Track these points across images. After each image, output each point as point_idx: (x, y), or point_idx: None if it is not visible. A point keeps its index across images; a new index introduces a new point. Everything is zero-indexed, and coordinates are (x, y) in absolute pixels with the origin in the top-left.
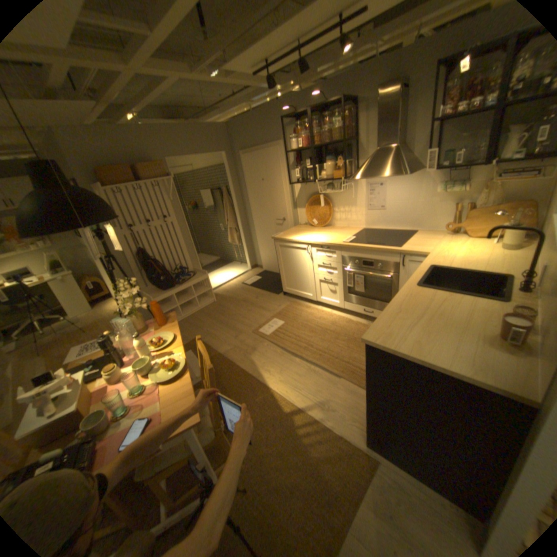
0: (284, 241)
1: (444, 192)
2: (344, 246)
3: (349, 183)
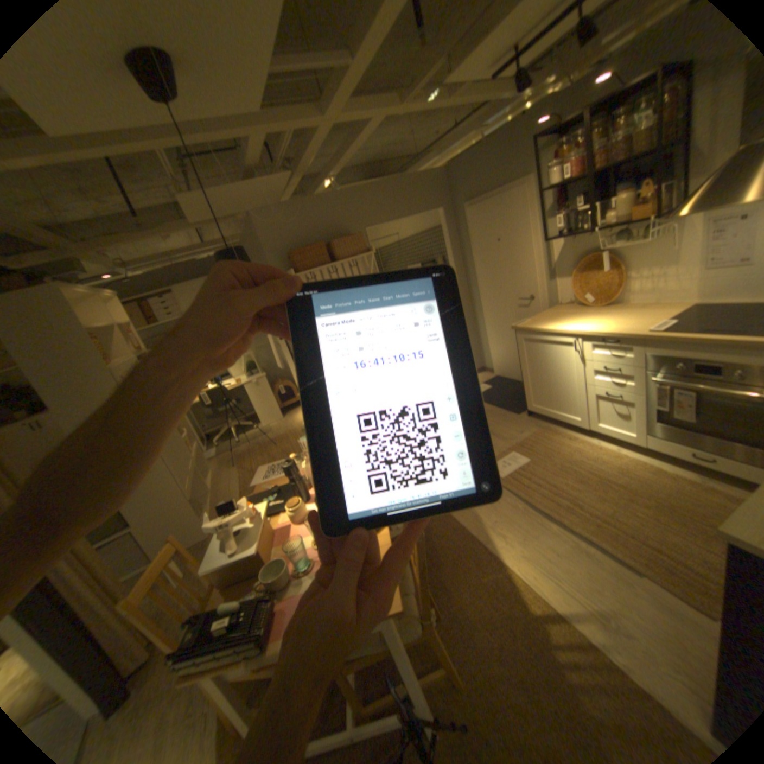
0: (533, 331)
1: None
2: (652, 337)
3: (665, 224)
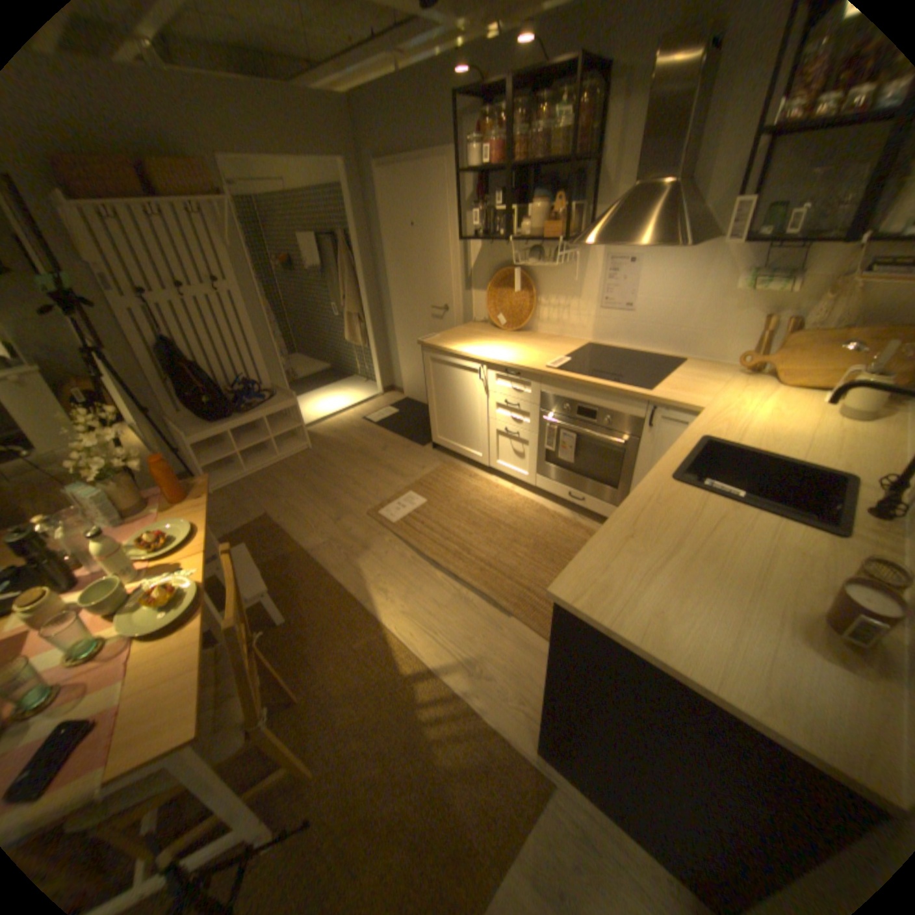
0: (441, 351)
1: (750, 290)
2: (547, 375)
3: (573, 251)
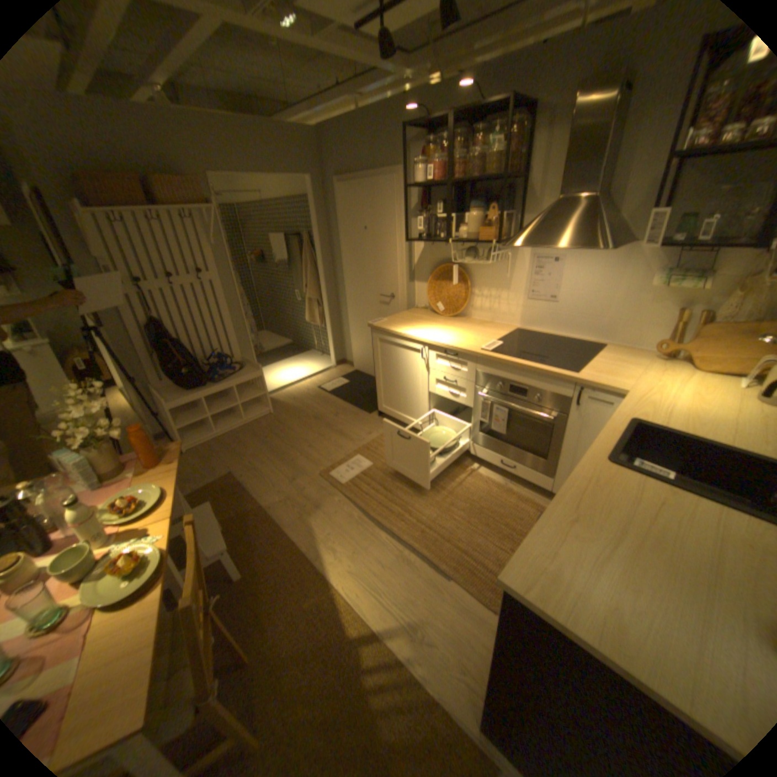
0: (388, 333)
1: (664, 286)
2: (482, 356)
3: (503, 251)
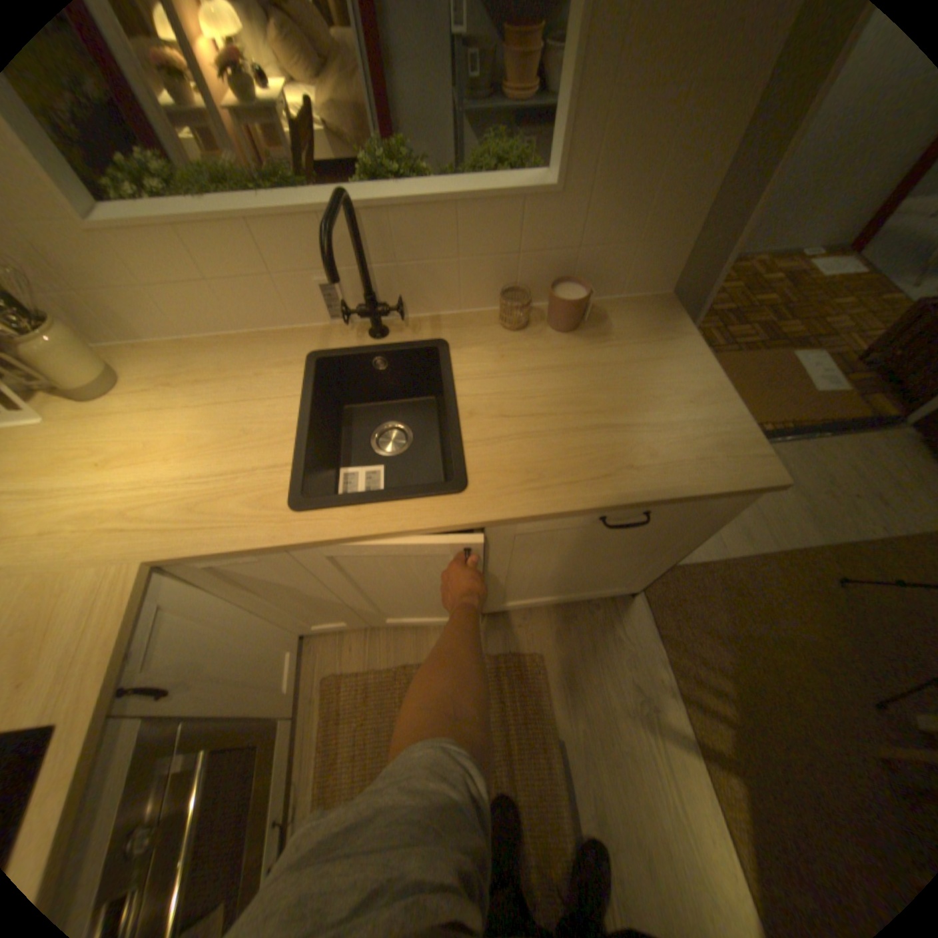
0: None
1: None
2: None
3: None
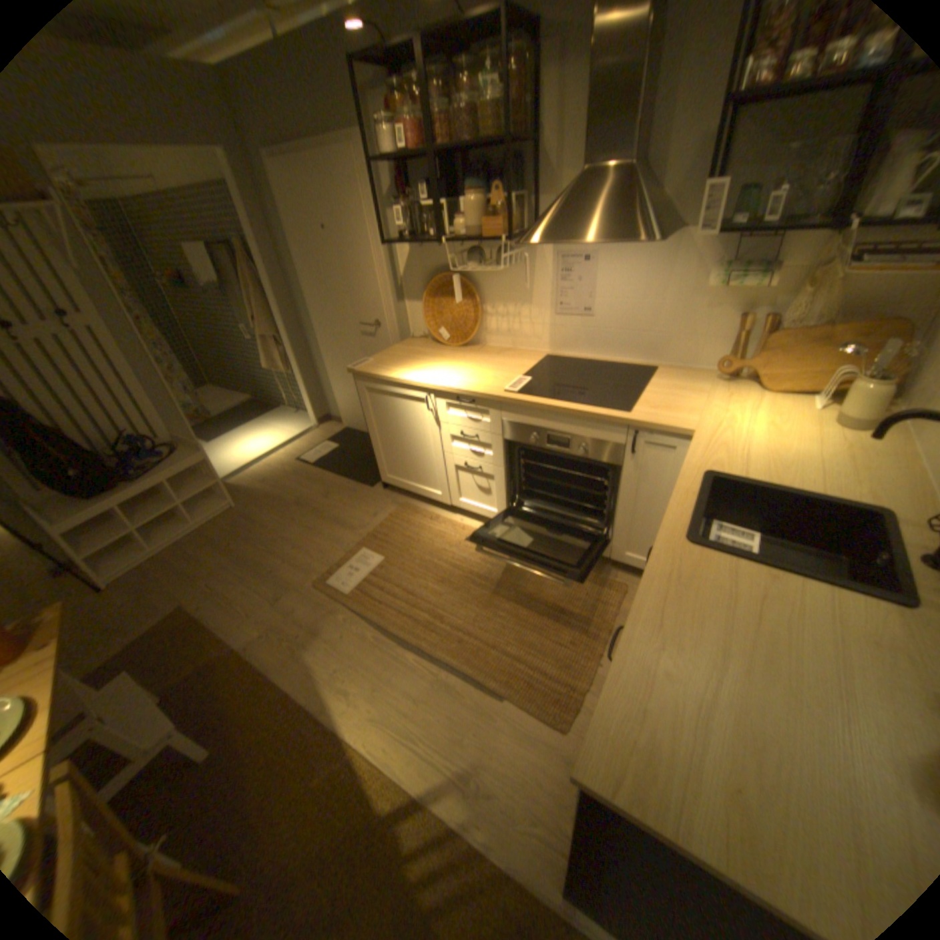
0: (377, 379)
1: (722, 286)
2: (507, 401)
3: (518, 251)
